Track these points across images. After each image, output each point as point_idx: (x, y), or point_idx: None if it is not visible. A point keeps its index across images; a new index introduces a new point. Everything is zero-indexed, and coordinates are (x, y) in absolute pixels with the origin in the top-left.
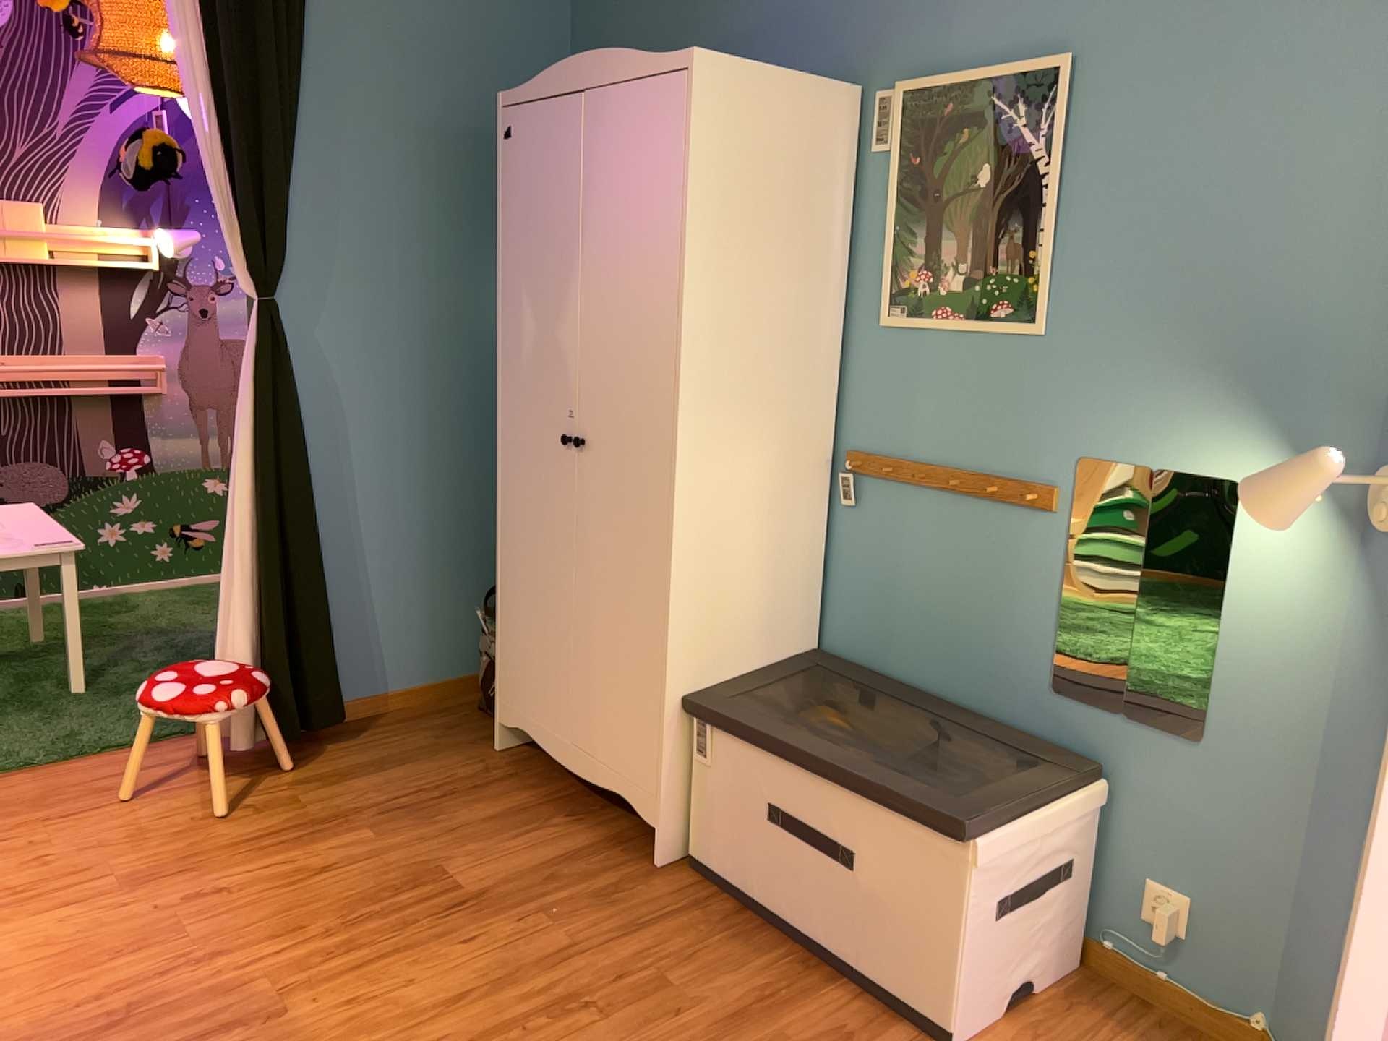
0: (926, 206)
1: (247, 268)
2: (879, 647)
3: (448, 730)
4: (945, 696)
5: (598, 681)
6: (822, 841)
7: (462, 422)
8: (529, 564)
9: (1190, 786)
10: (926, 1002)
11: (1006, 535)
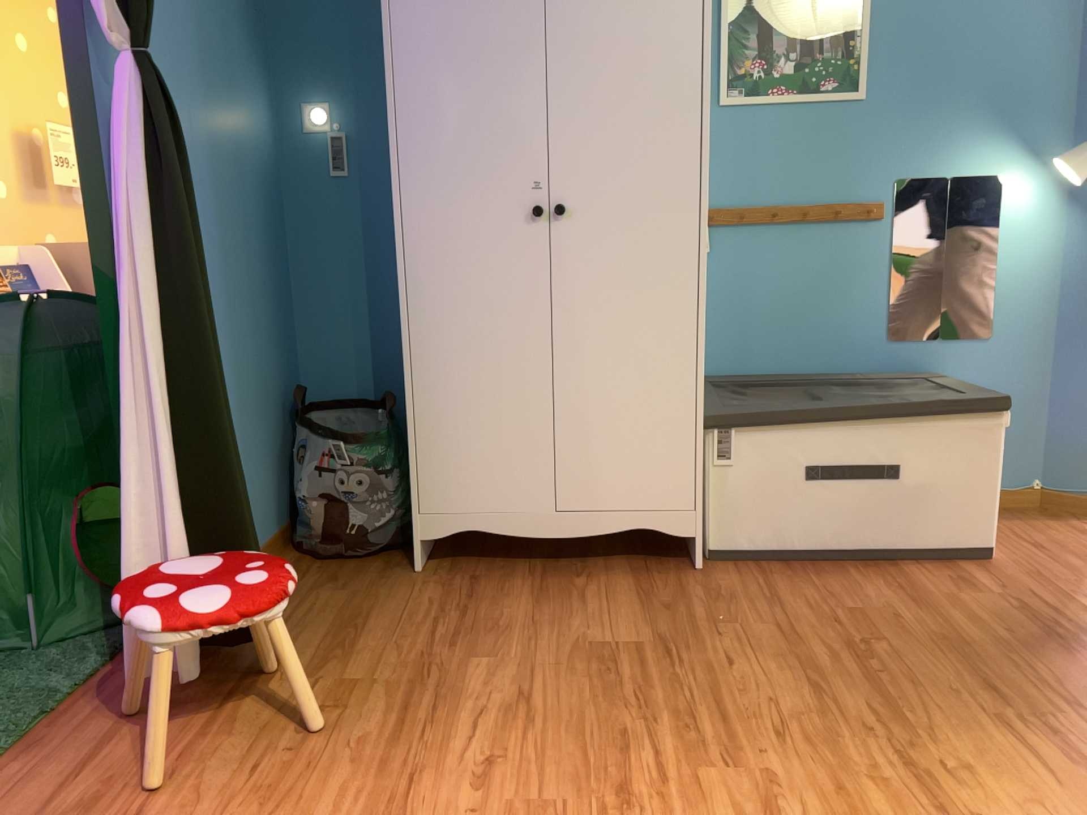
0: (757, 10)
1: (118, 1)
2: (739, 357)
3: (338, 579)
4: (806, 372)
5: (584, 439)
6: (868, 469)
7: (243, 245)
8: (470, 354)
9: (986, 367)
10: (970, 538)
11: (844, 244)
